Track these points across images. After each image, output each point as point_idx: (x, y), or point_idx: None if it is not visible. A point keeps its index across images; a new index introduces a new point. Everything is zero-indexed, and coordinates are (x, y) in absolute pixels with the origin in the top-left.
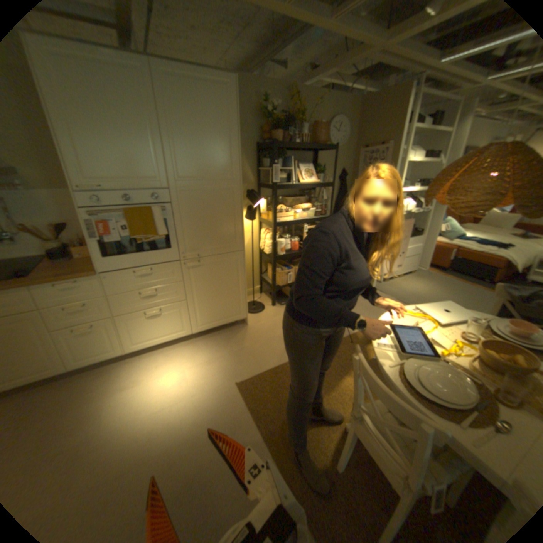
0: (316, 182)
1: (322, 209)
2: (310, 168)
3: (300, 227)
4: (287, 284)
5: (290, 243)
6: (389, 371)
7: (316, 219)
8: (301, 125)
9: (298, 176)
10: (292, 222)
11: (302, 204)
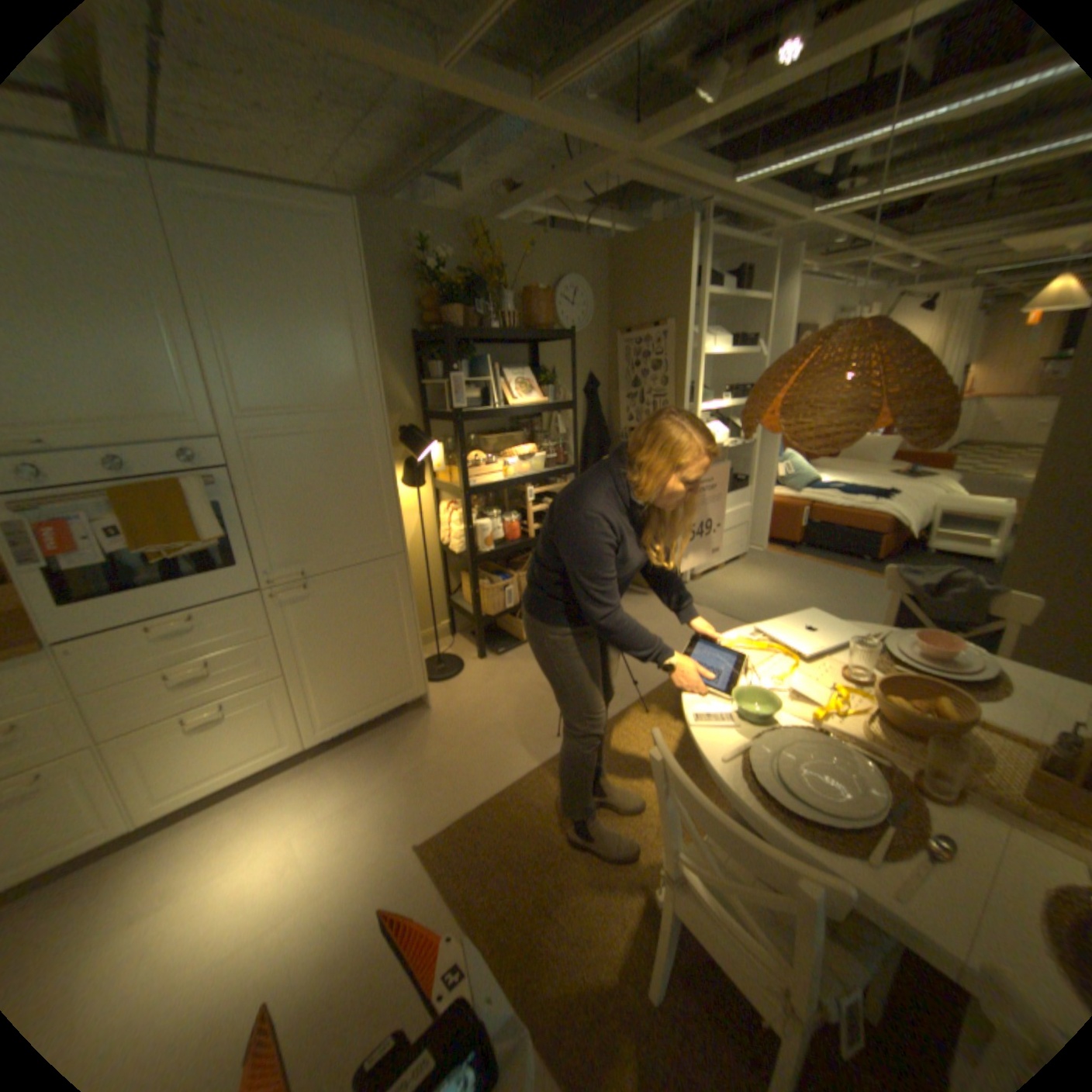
0: (541, 402)
1: (560, 453)
2: (527, 376)
3: (521, 491)
4: (507, 610)
5: (504, 526)
6: (725, 770)
7: (551, 474)
8: (500, 295)
9: (505, 393)
10: (503, 484)
11: (519, 445)
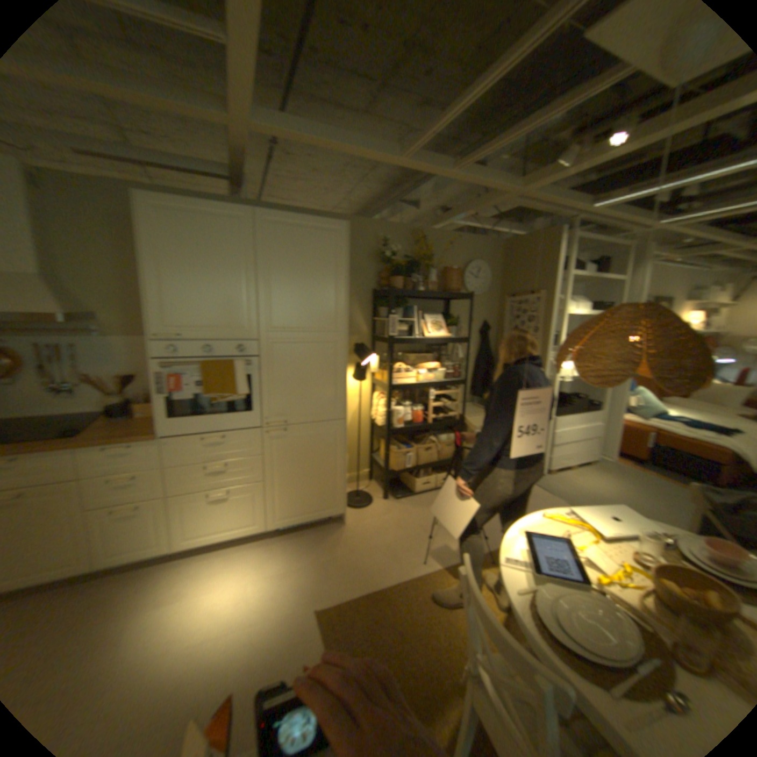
0: (445, 336)
1: (454, 370)
2: (437, 320)
3: (425, 392)
4: (405, 469)
5: (410, 412)
6: (518, 601)
7: (446, 383)
8: (426, 271)
9: (422, 329)
10: (412, 386)
11: (428, 362)
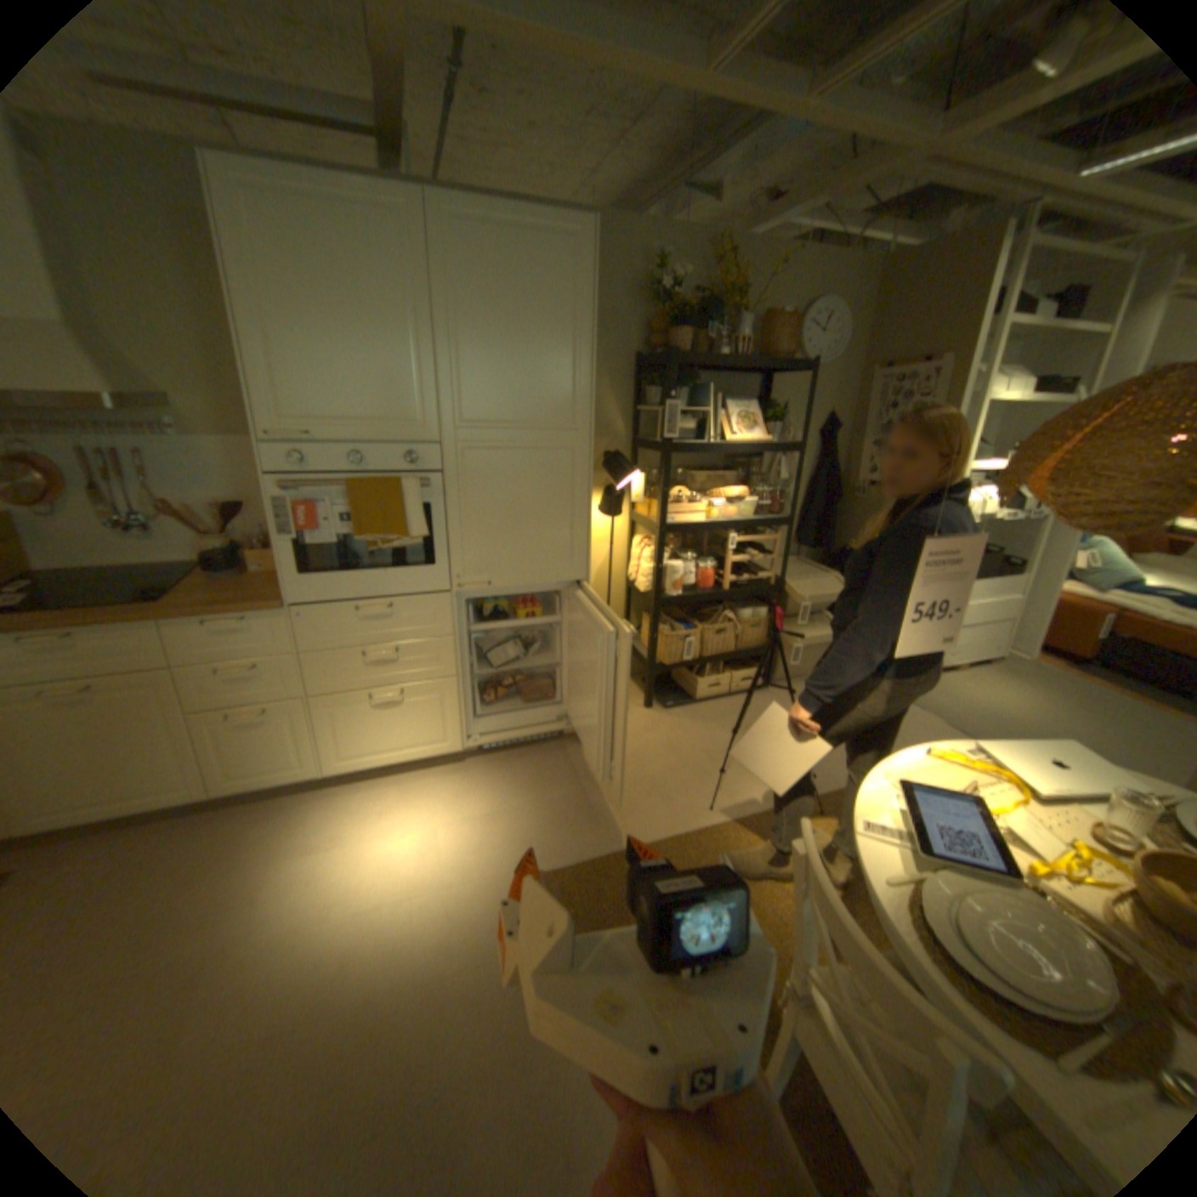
0: (764, 441)
1: (775, 501)
2: (752, 410)
3: (723, 537)
4: (684, 663)
5: (697, 571)
6: (889, 895)
7: (760, 522)
8: (737, 318)
9: (724, 427)
10: (703, 526)
11: (730, 486)
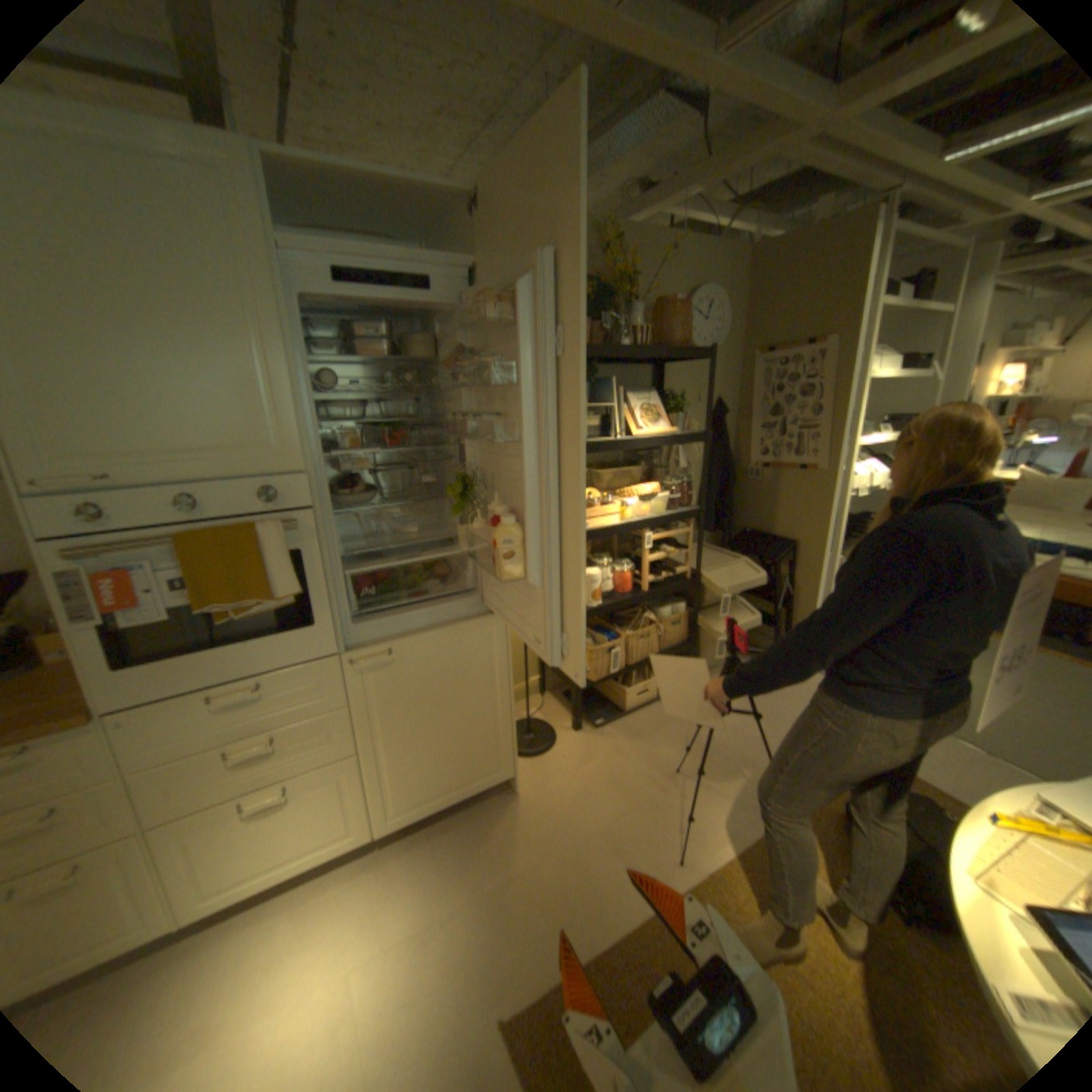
0: (670, 432)
1: (684, 492)
2: (654, 401)
3: (634, 534)
4: (610, 675)
5: (613, 575)
6: None
7: (673, 517)
8: (628, 306)
9: (628, 420)
10: (618, 528)
11: (636, 481)
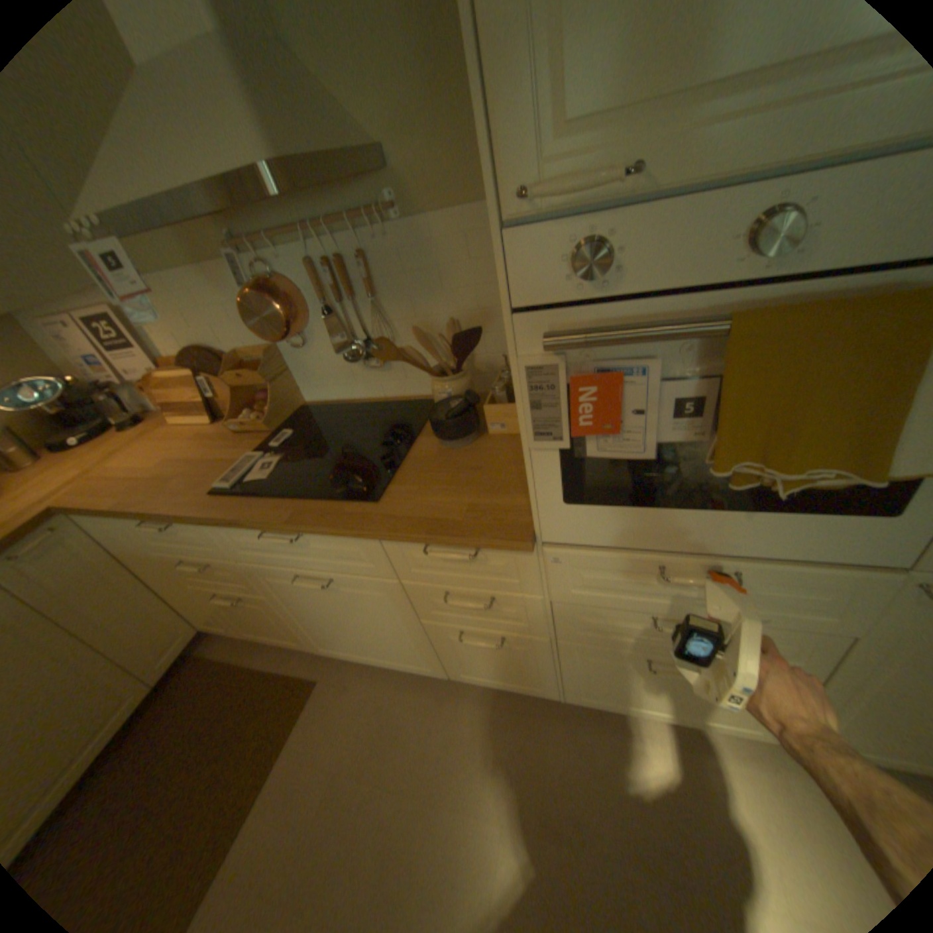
0: None
1: None
2: None
3: None
4: None
5: None
6: None
7: None
8: None
9: None
10: None
11: None
